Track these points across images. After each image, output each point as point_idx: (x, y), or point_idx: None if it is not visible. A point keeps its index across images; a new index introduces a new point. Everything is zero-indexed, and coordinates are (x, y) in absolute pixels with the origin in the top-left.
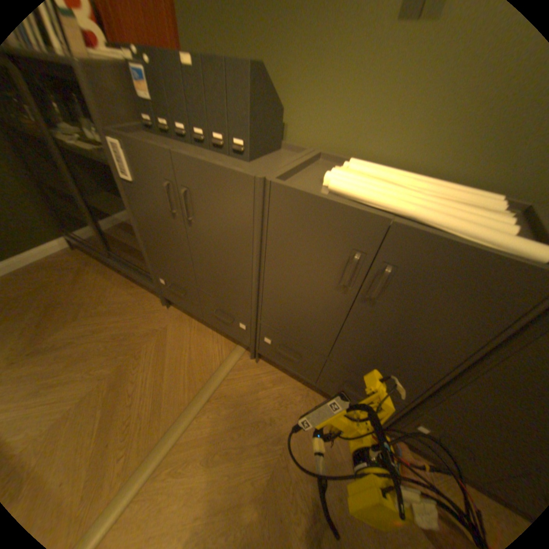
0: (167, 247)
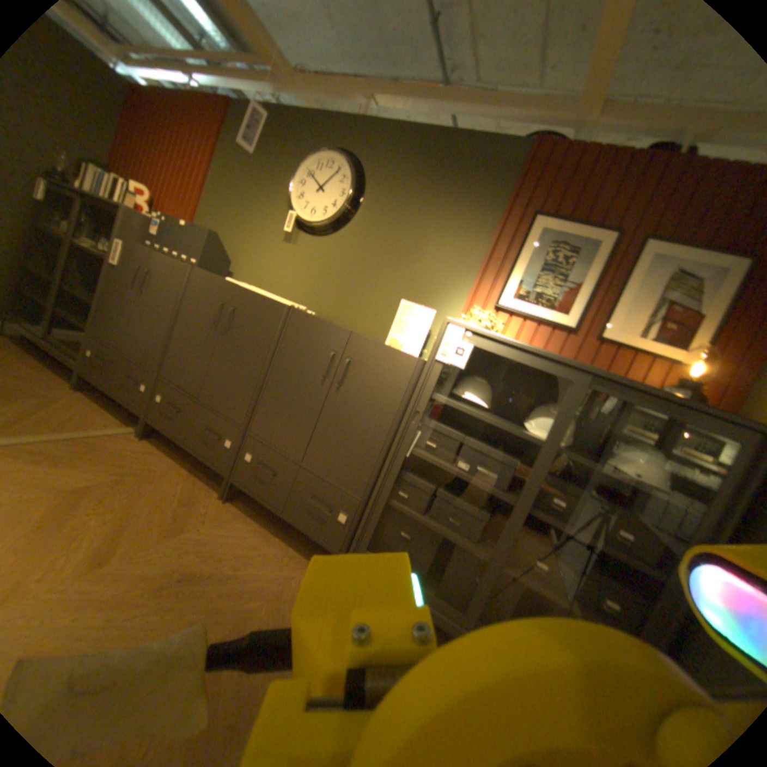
0: (115, 315)
